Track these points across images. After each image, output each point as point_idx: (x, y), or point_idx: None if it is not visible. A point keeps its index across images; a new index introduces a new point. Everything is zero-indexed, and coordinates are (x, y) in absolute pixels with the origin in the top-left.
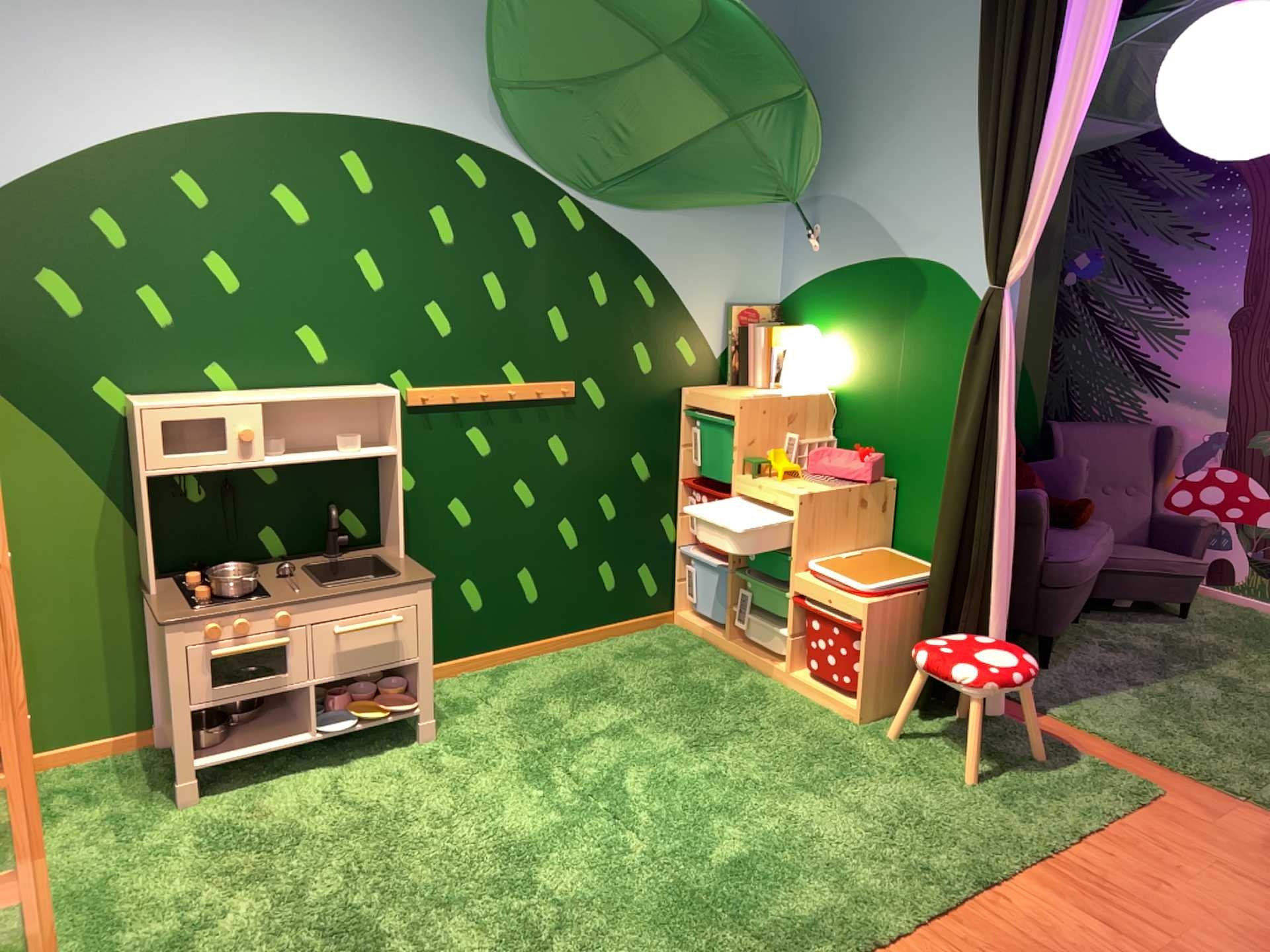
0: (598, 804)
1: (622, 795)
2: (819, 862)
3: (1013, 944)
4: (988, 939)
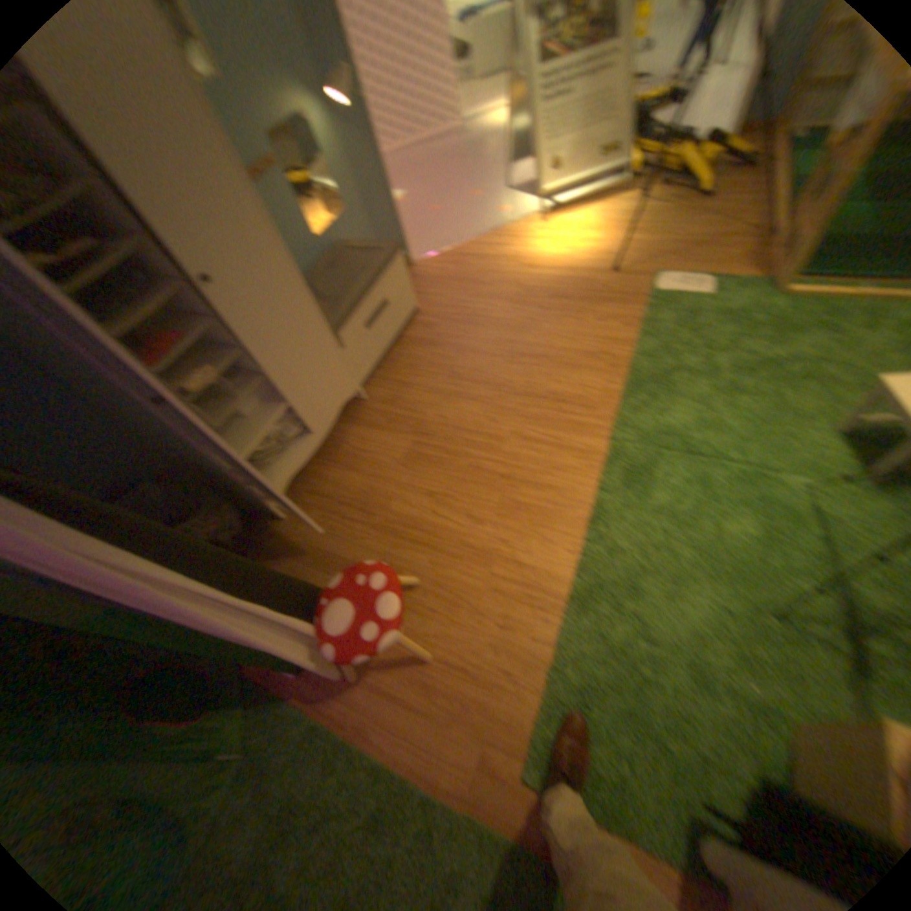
0: (803, 481)
1: (803, 495)
2: (659, 513)
3: (549, 521)
4: (560, 517)
